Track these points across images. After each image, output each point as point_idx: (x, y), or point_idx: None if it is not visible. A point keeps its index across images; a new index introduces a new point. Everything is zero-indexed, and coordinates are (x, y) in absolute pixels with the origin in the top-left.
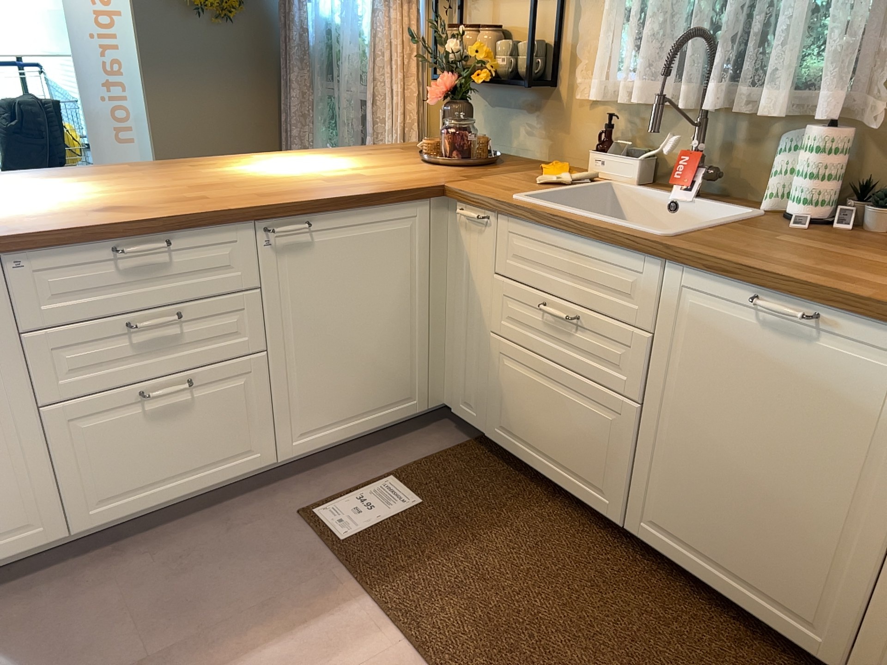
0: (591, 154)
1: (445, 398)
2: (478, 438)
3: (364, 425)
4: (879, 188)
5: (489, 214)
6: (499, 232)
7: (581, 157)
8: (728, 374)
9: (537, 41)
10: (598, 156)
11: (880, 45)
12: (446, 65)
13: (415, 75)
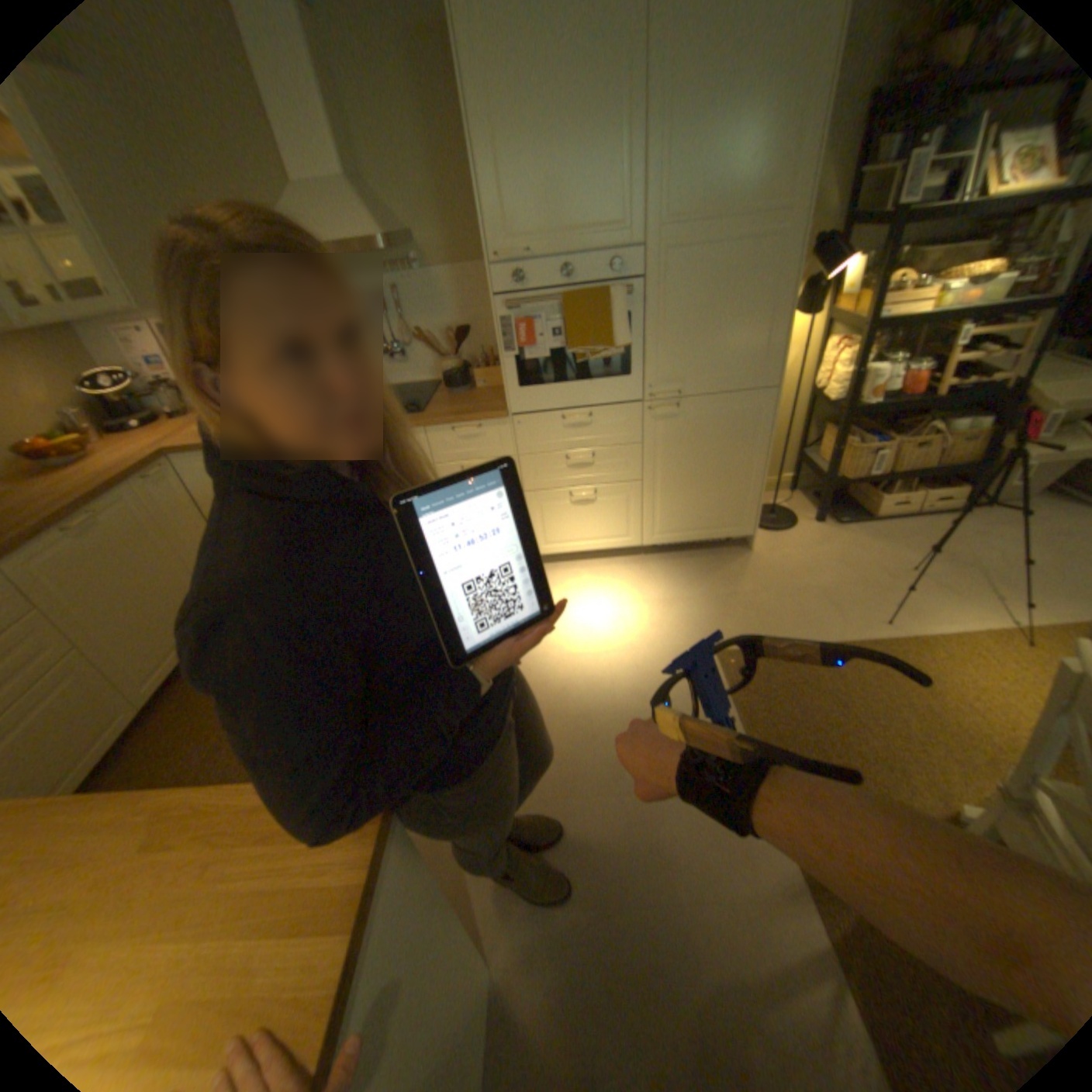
0: None
1: None
2: None
3: None
4: None
5: None
6: None
7: None
8: (86, 576)
9: None
10: None
11: None
12: None
13: None
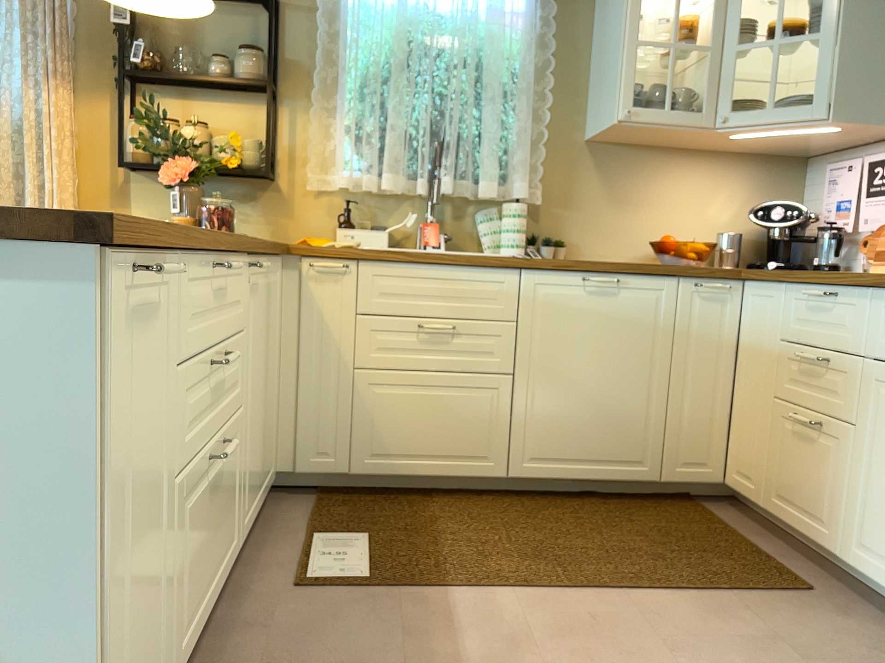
0: (340, 229)
1: (280, 464)
2: (320, 492)
3: (260, 498)
4: (538, 237)
5: (347, 264)
6: (359, 278)
7: (311, 236)
8: (574, 329)
9: (255, 140)
10: (348, 230)
11: (527, 158)
12: (180, 148)
13: (75, 162)
